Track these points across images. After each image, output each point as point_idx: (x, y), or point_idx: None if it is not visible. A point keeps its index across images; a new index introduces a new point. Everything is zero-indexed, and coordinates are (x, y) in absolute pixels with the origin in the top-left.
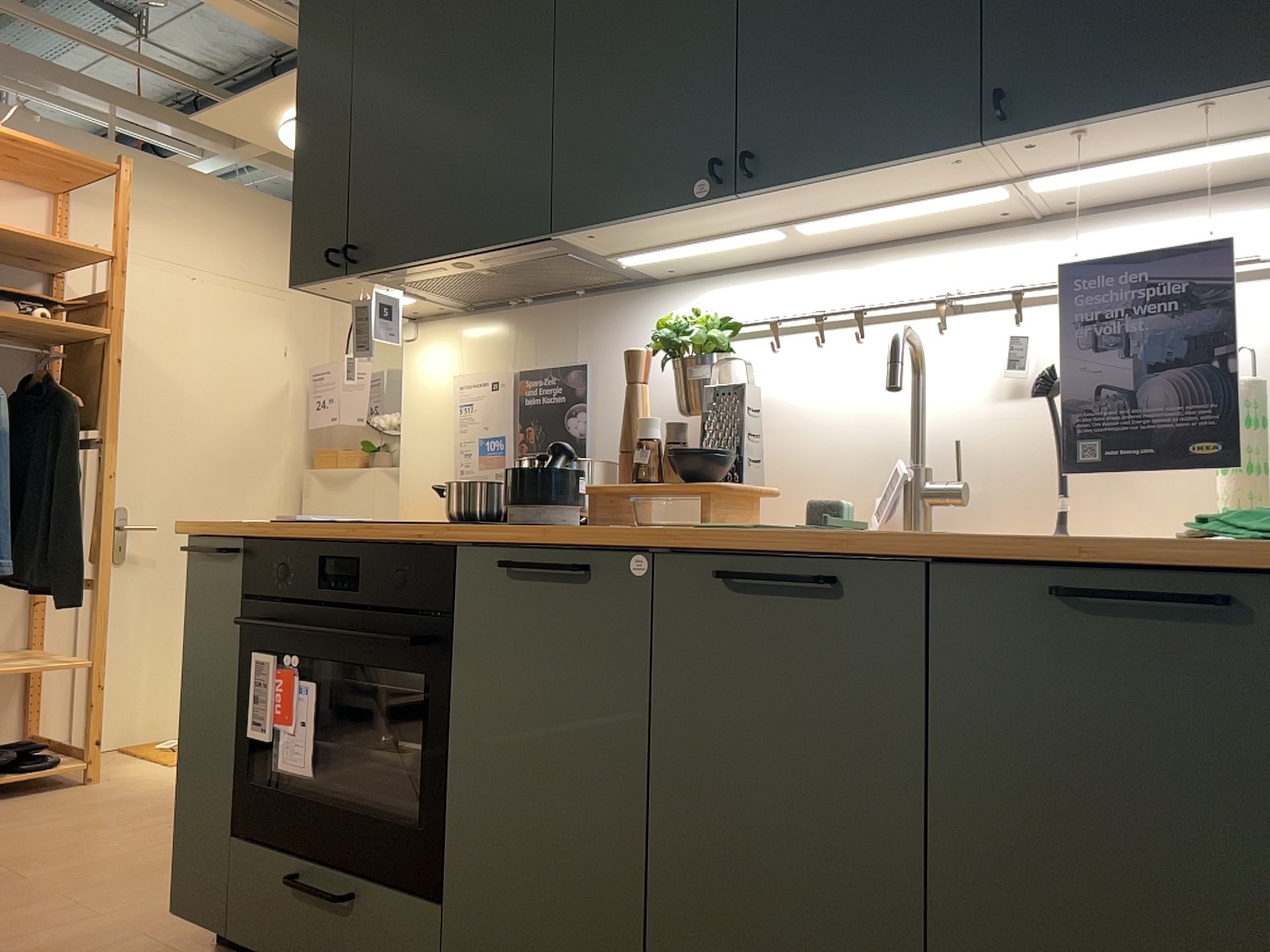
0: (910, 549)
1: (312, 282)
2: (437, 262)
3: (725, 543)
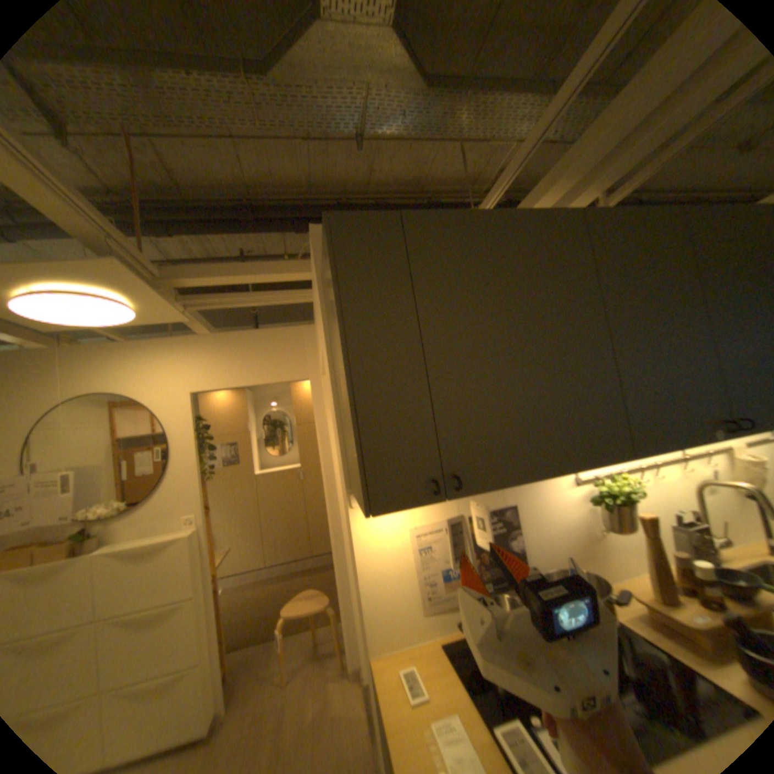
0: None
1: (392, 508)
2: (532, 480)
3: None
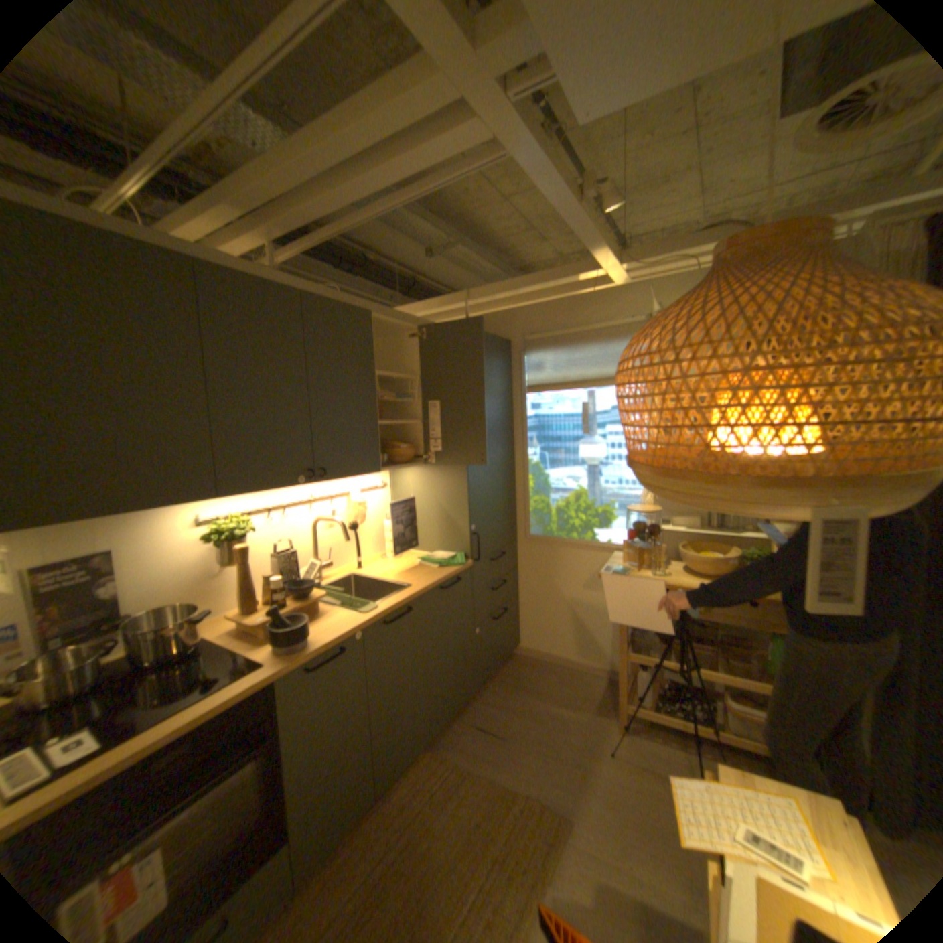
0: (422, 593)
1: None
2: (88, 519)
3: (386, 613)
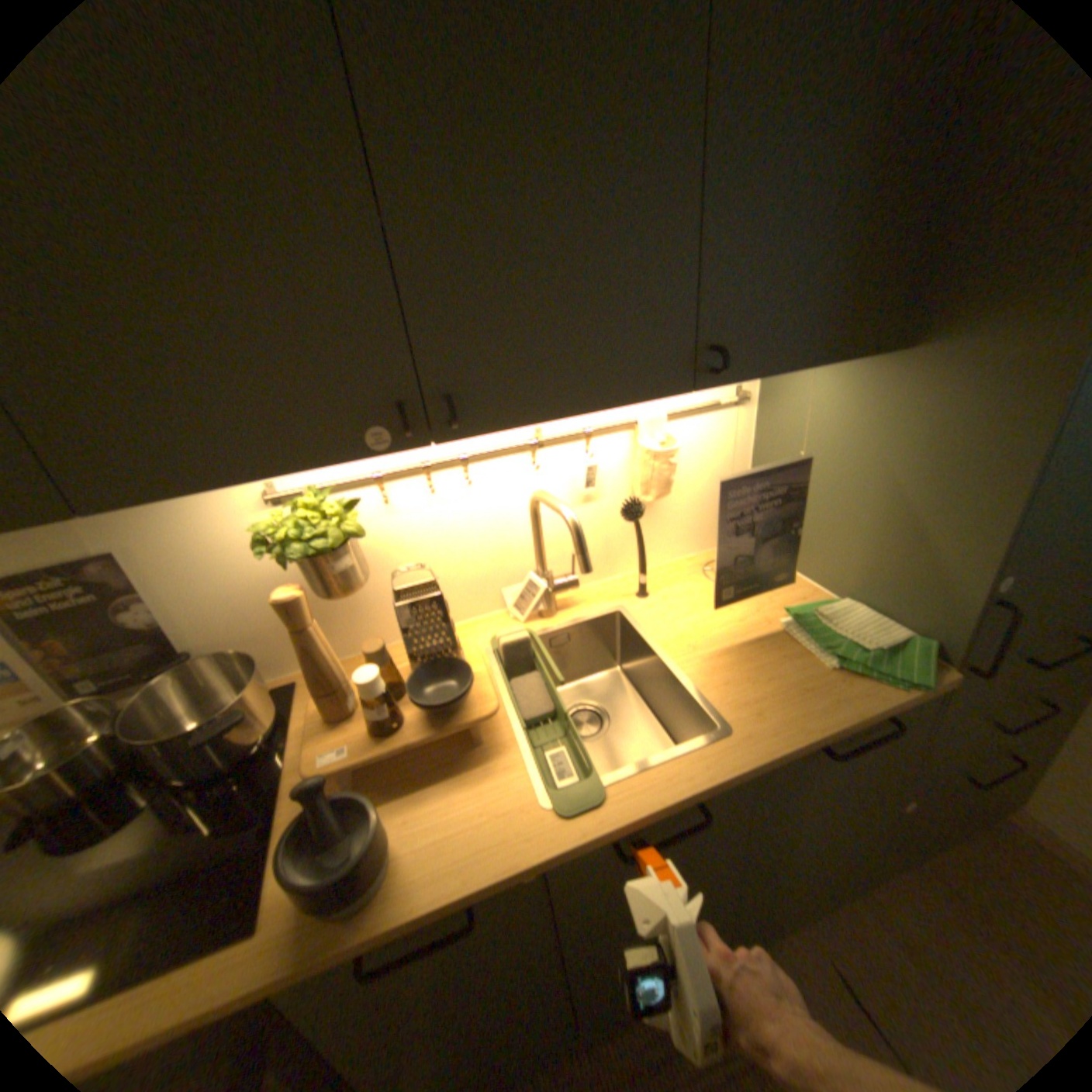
0: (758, 775)
1: None
2: None
3: (620, 835)
